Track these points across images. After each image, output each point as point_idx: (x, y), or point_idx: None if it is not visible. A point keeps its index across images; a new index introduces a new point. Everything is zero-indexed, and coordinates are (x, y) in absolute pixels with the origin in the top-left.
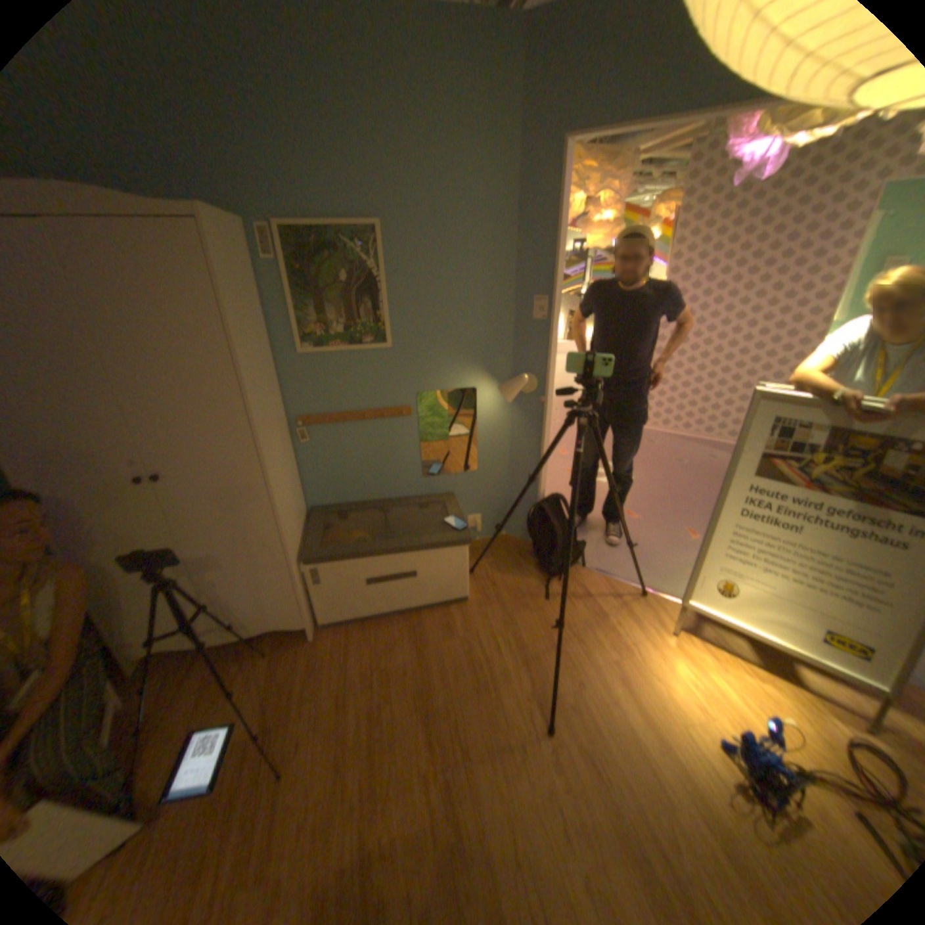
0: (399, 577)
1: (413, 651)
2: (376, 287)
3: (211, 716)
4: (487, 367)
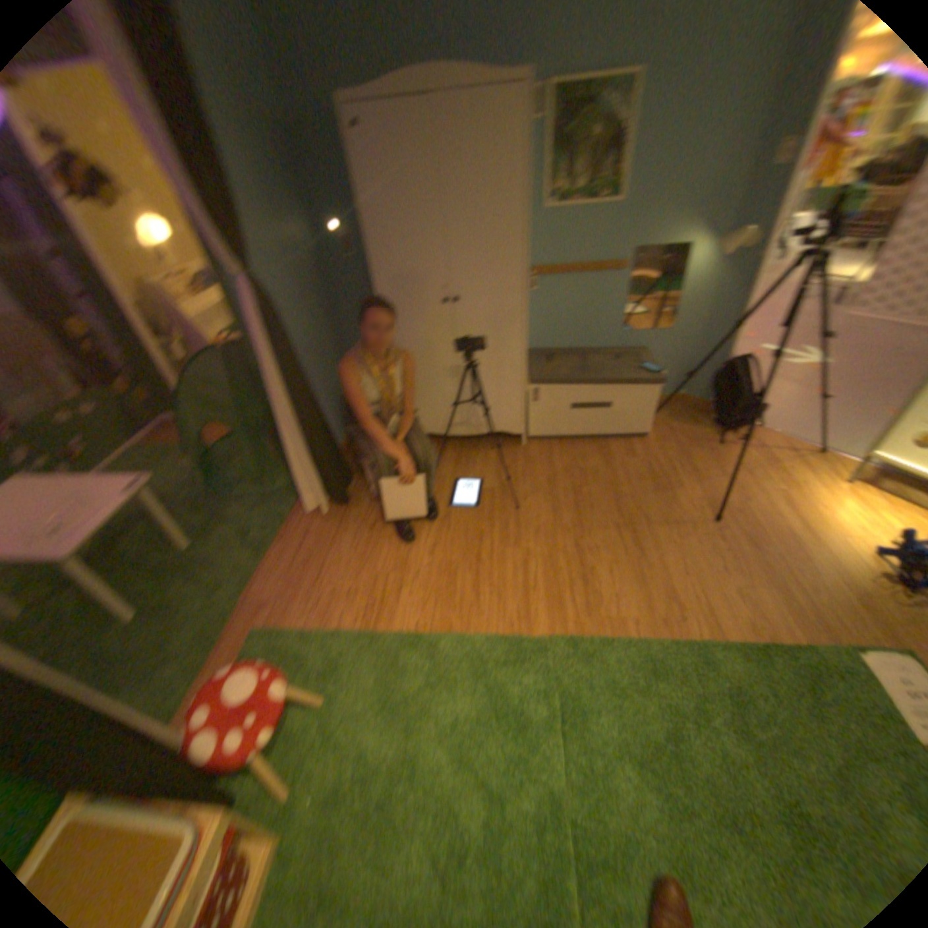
0: (597, 405)
1: (603, 461)
2: (624, 140)
3: (466, 474)
4: (710, 221)
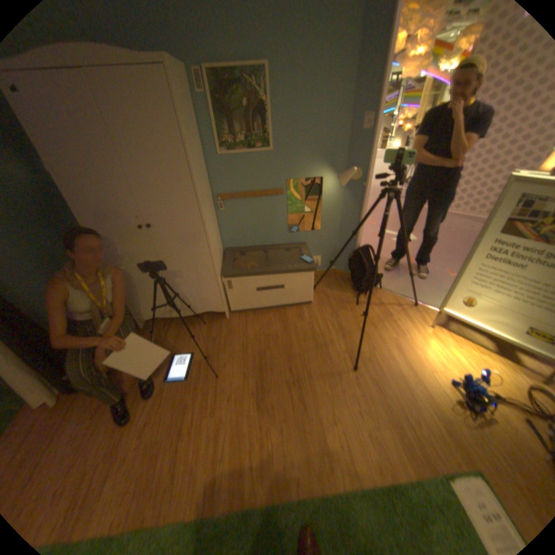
0: (274, 287)
1: (281, 326)
2: (264, 110)
3: (181, 349)
4: (330, 163)
